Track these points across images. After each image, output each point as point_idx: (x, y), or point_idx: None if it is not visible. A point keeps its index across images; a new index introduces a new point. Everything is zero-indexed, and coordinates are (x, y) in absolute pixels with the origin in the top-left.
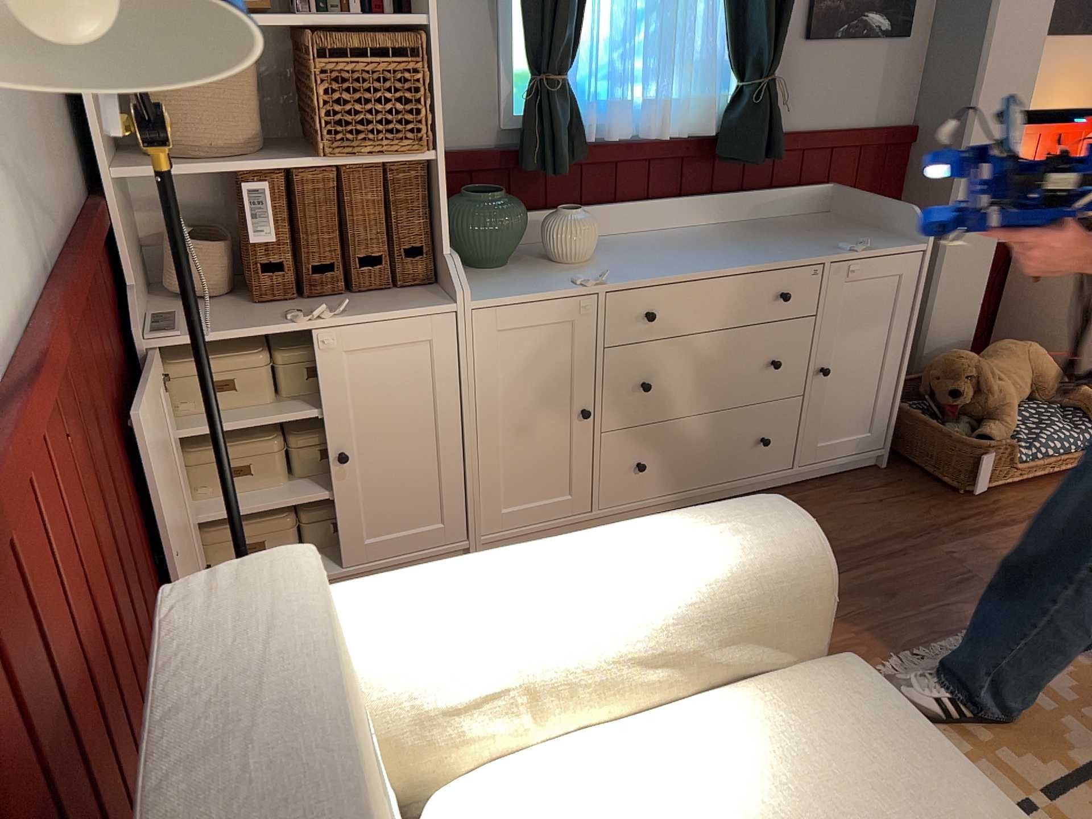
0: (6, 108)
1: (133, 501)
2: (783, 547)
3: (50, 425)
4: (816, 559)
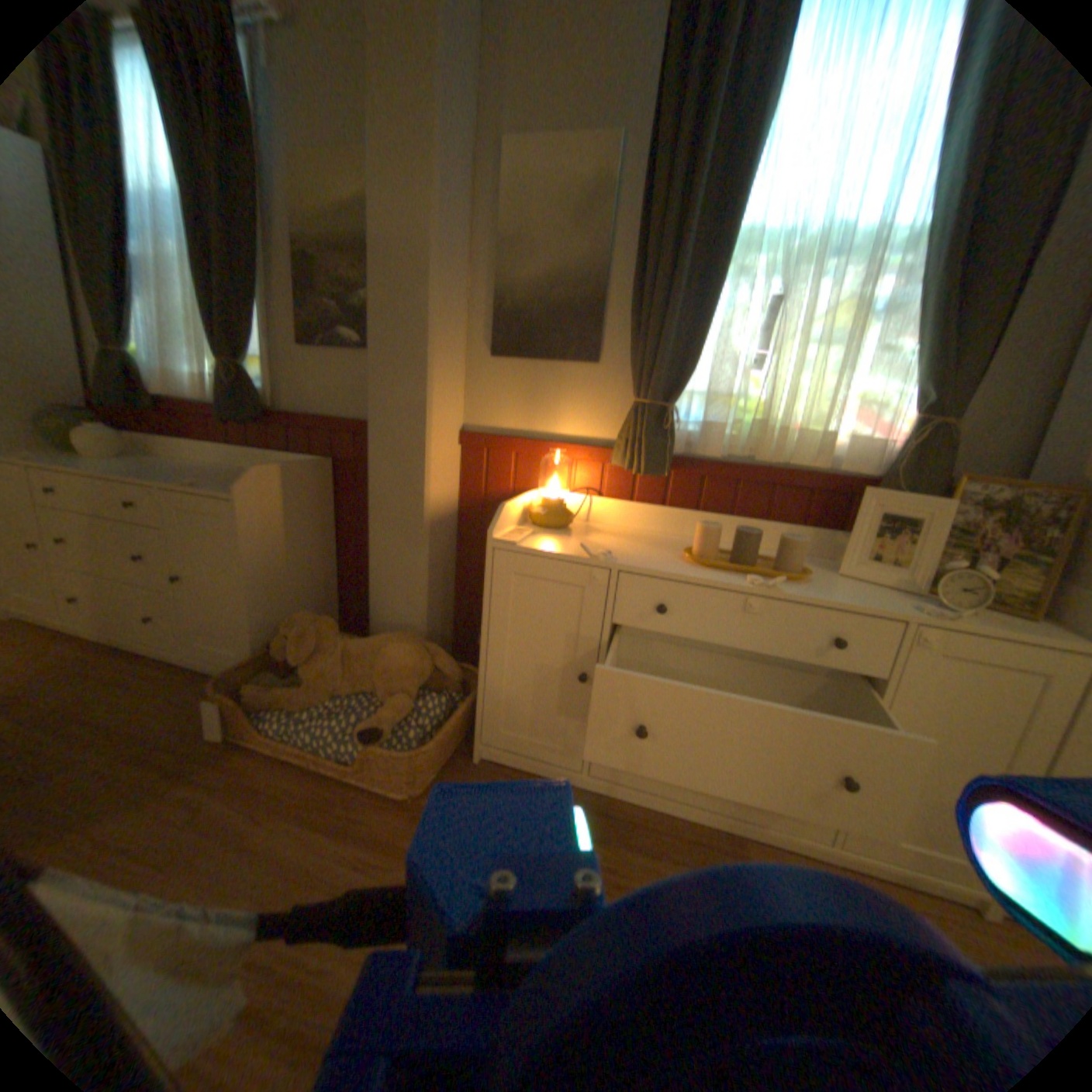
0: None
1: None
2: None
3: None
4: None
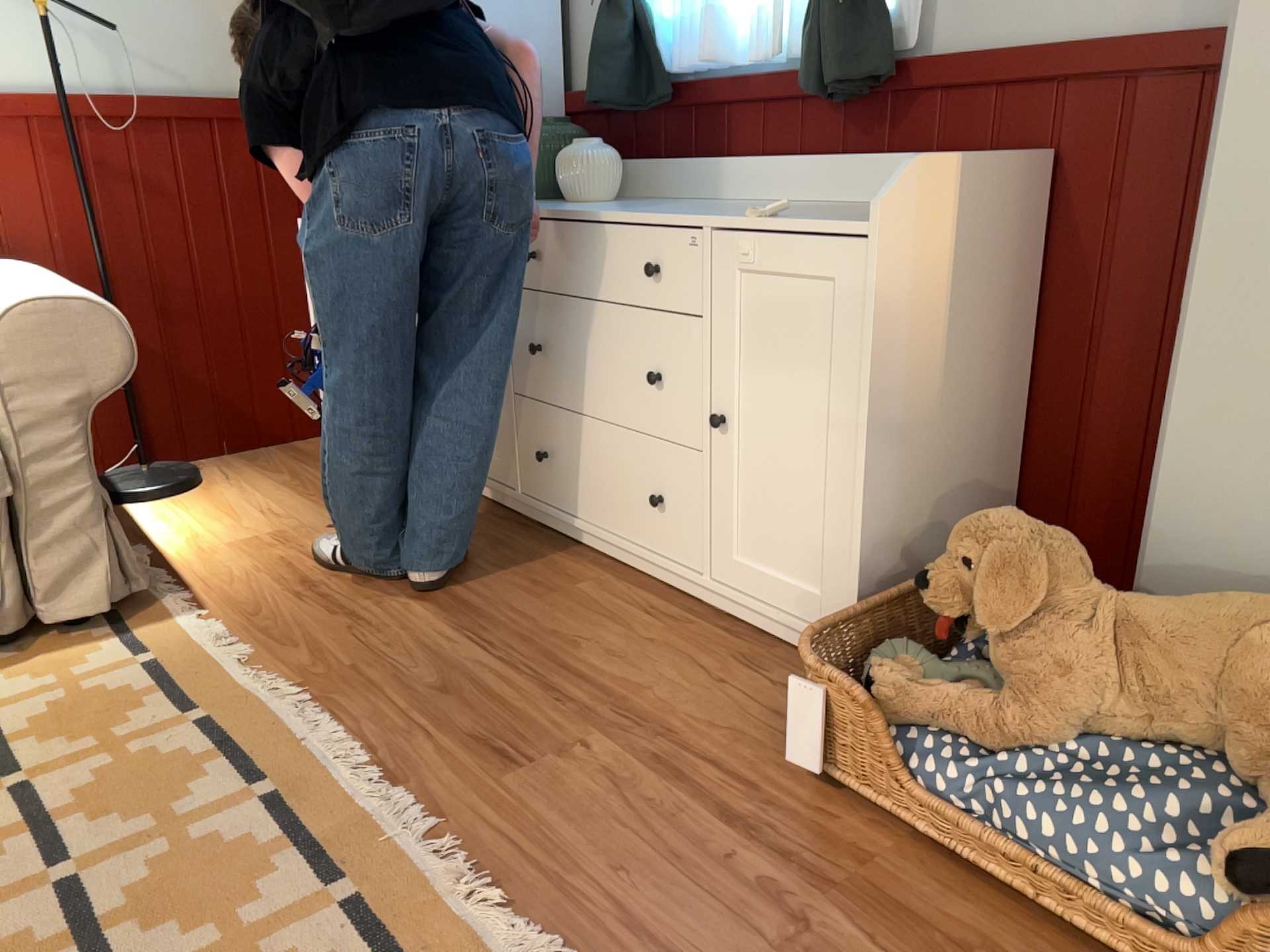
0: (142, 12)
1: (221, 275)
2: (9, 303)
3: (41, 150)
4: (8, 324)
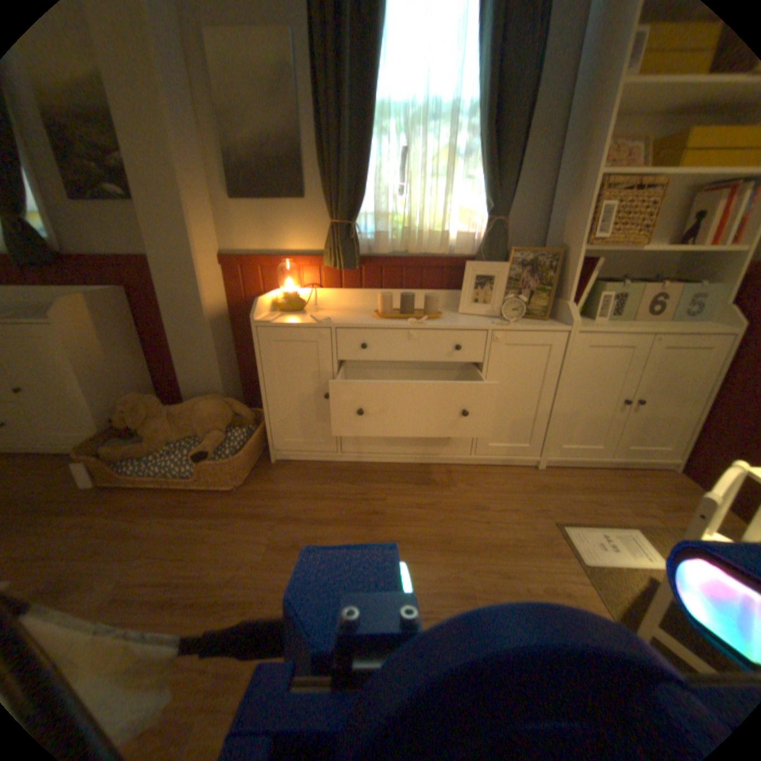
0: None
1: None
2: None
3: None
4: None
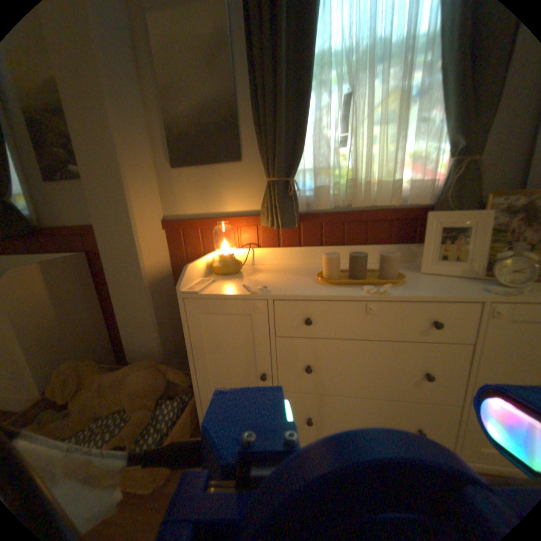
0: None
1: None
2: None
3: None
4: None
